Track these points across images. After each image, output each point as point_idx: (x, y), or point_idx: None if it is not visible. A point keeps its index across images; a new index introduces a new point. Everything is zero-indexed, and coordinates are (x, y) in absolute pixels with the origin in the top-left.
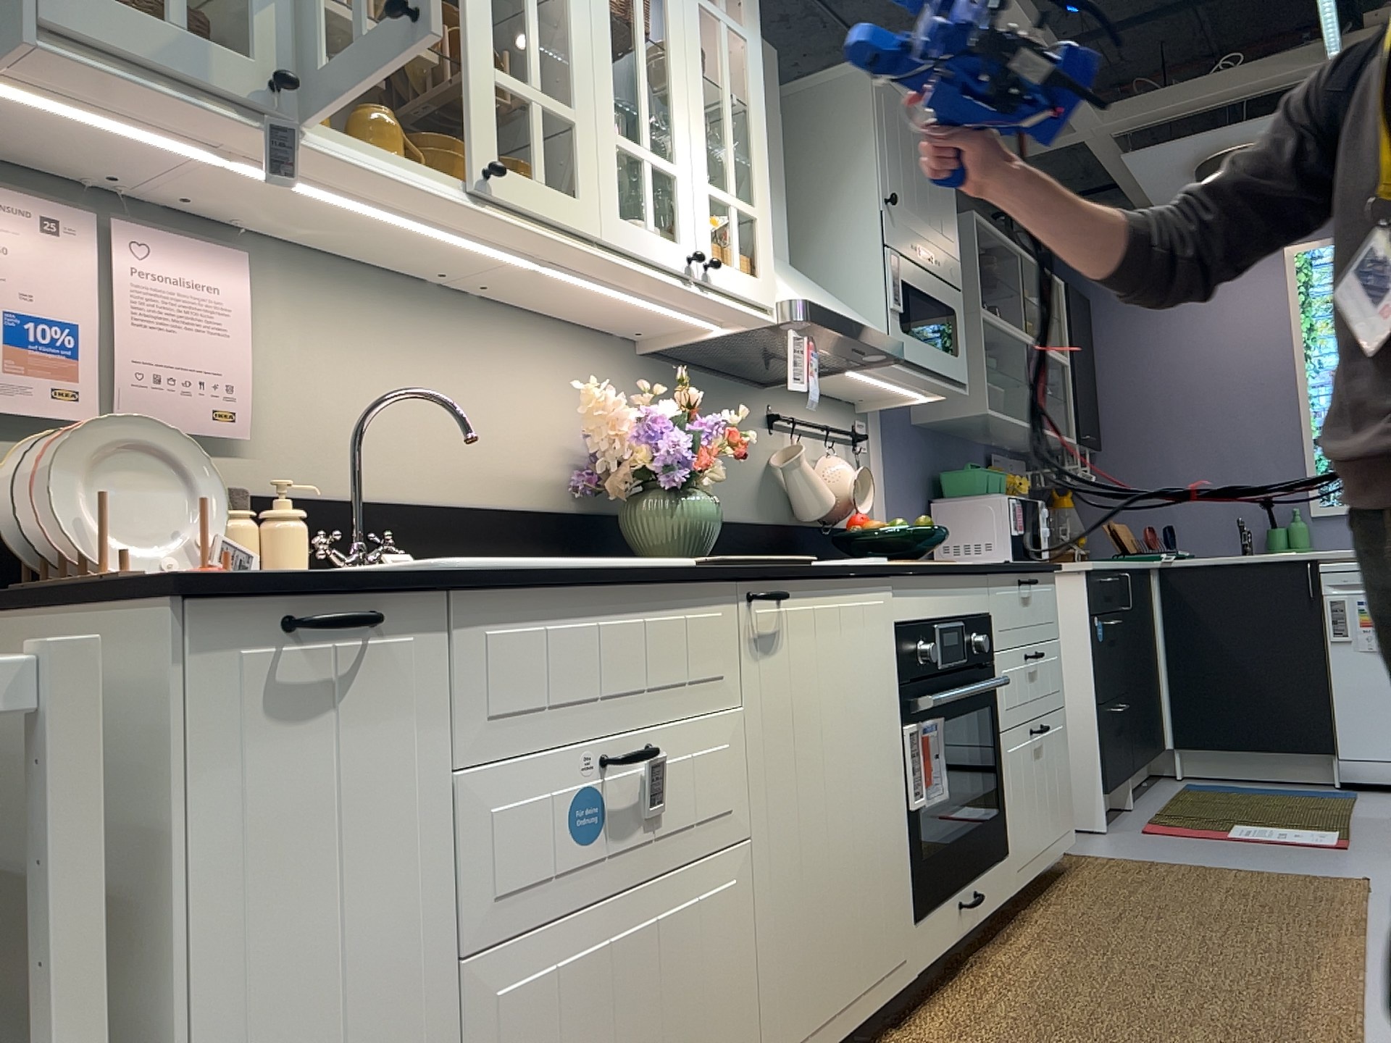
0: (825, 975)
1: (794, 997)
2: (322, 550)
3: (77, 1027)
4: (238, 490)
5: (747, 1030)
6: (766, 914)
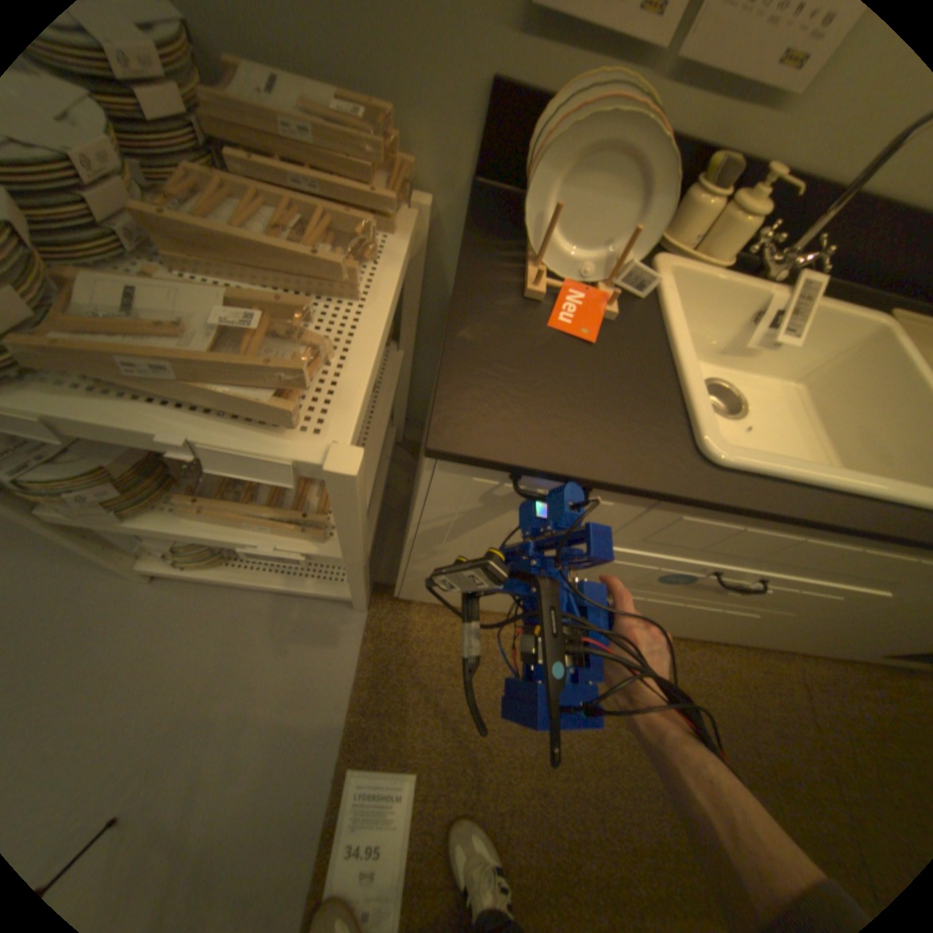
0: (781, 644)
1: (749, 639)
2: (762, 244)
3: (363, 548)
4: (734, 164)
5: (704, 633)
6: (770, 627)
